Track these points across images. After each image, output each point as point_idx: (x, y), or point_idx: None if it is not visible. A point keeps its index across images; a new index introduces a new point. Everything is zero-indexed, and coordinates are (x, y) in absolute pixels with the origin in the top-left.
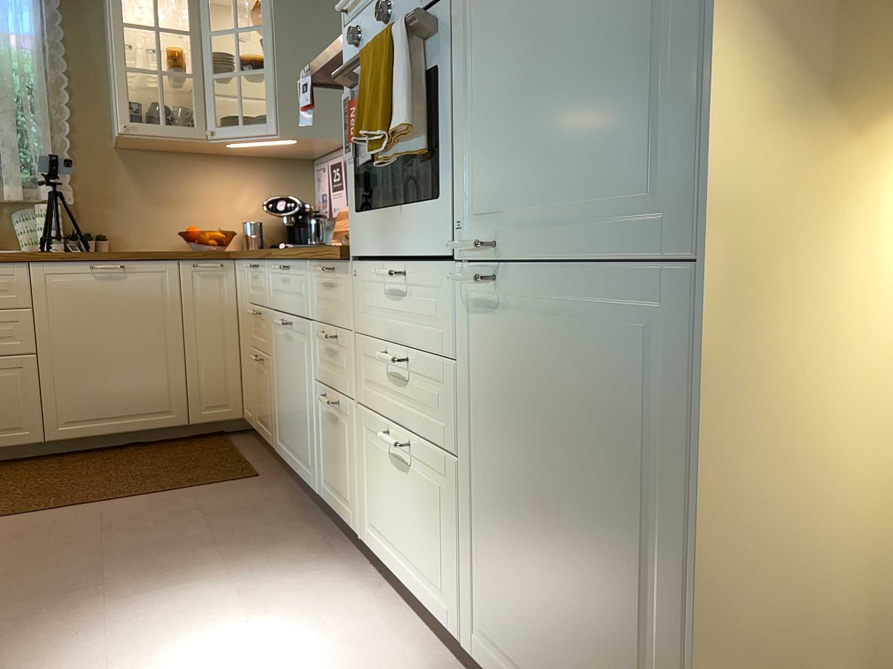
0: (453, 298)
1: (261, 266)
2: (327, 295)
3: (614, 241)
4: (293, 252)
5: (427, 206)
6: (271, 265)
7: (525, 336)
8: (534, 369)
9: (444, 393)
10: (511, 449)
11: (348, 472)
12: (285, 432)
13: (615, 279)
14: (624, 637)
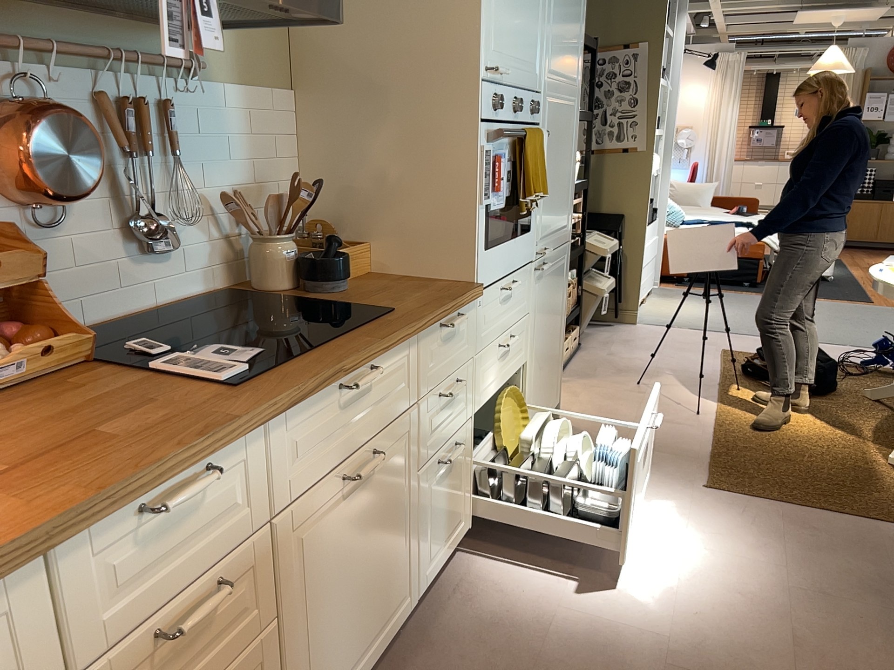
0: (530, 281)
1: (224, 458)
2: (445, 349)
3: (562, 238)
4: (409, 330)
5: (525, 235)
6: (293, 414)
7: (547, 281)
8: (548, 292)
9: (523, 335)
10: (542, 330)
11: (459, 493)
12: (336, 667)
13: (561, 249)
14: (556, 355)
